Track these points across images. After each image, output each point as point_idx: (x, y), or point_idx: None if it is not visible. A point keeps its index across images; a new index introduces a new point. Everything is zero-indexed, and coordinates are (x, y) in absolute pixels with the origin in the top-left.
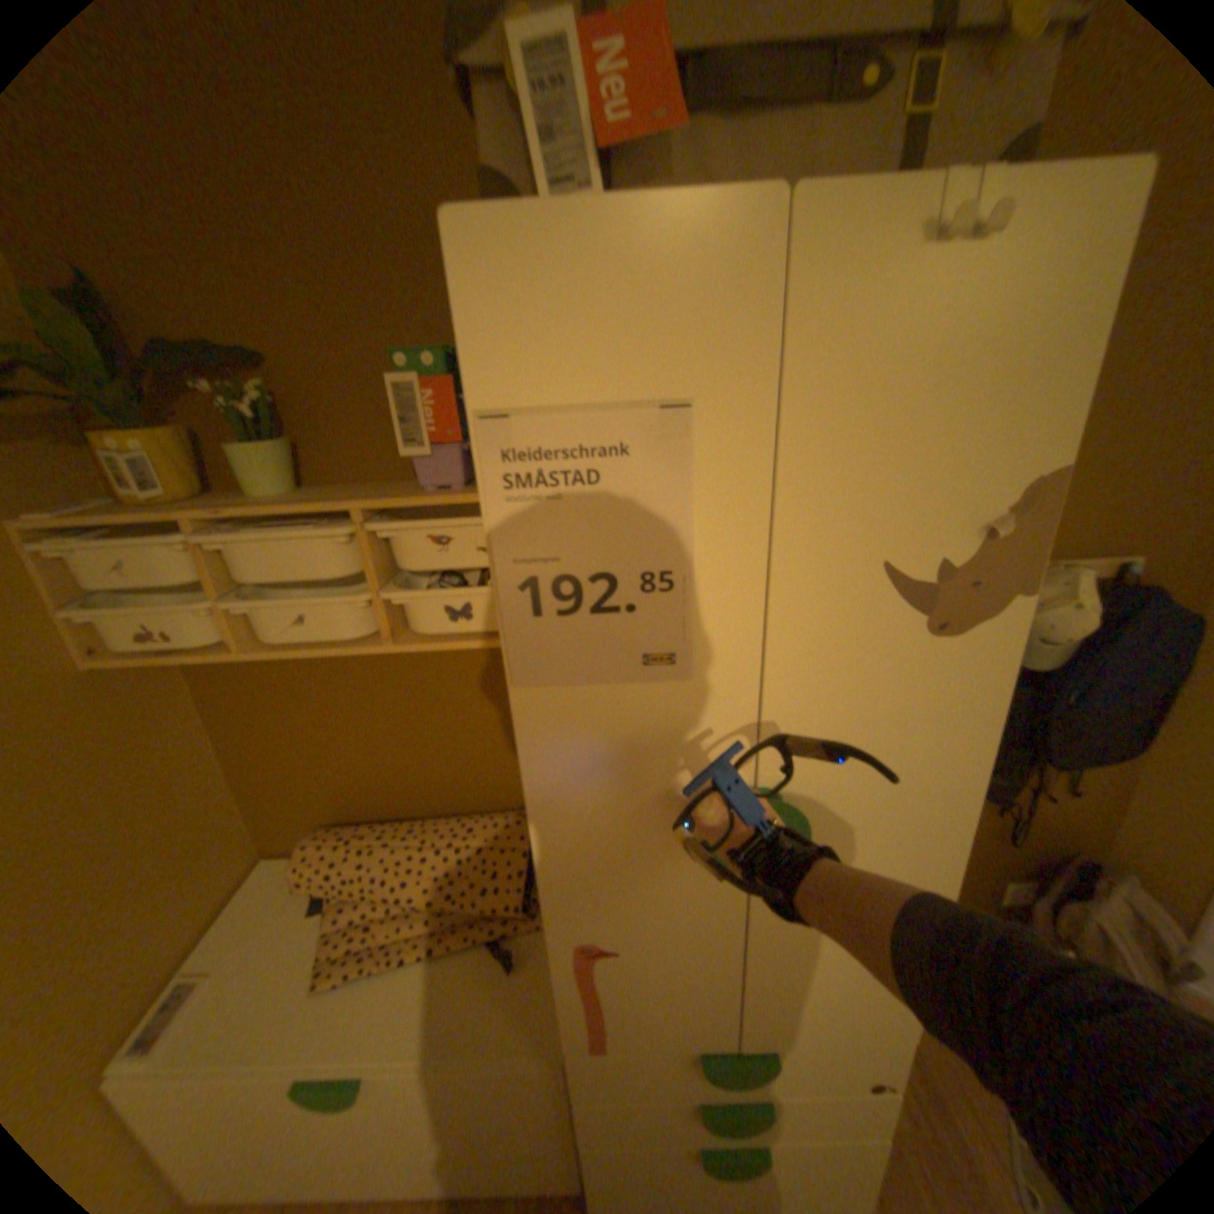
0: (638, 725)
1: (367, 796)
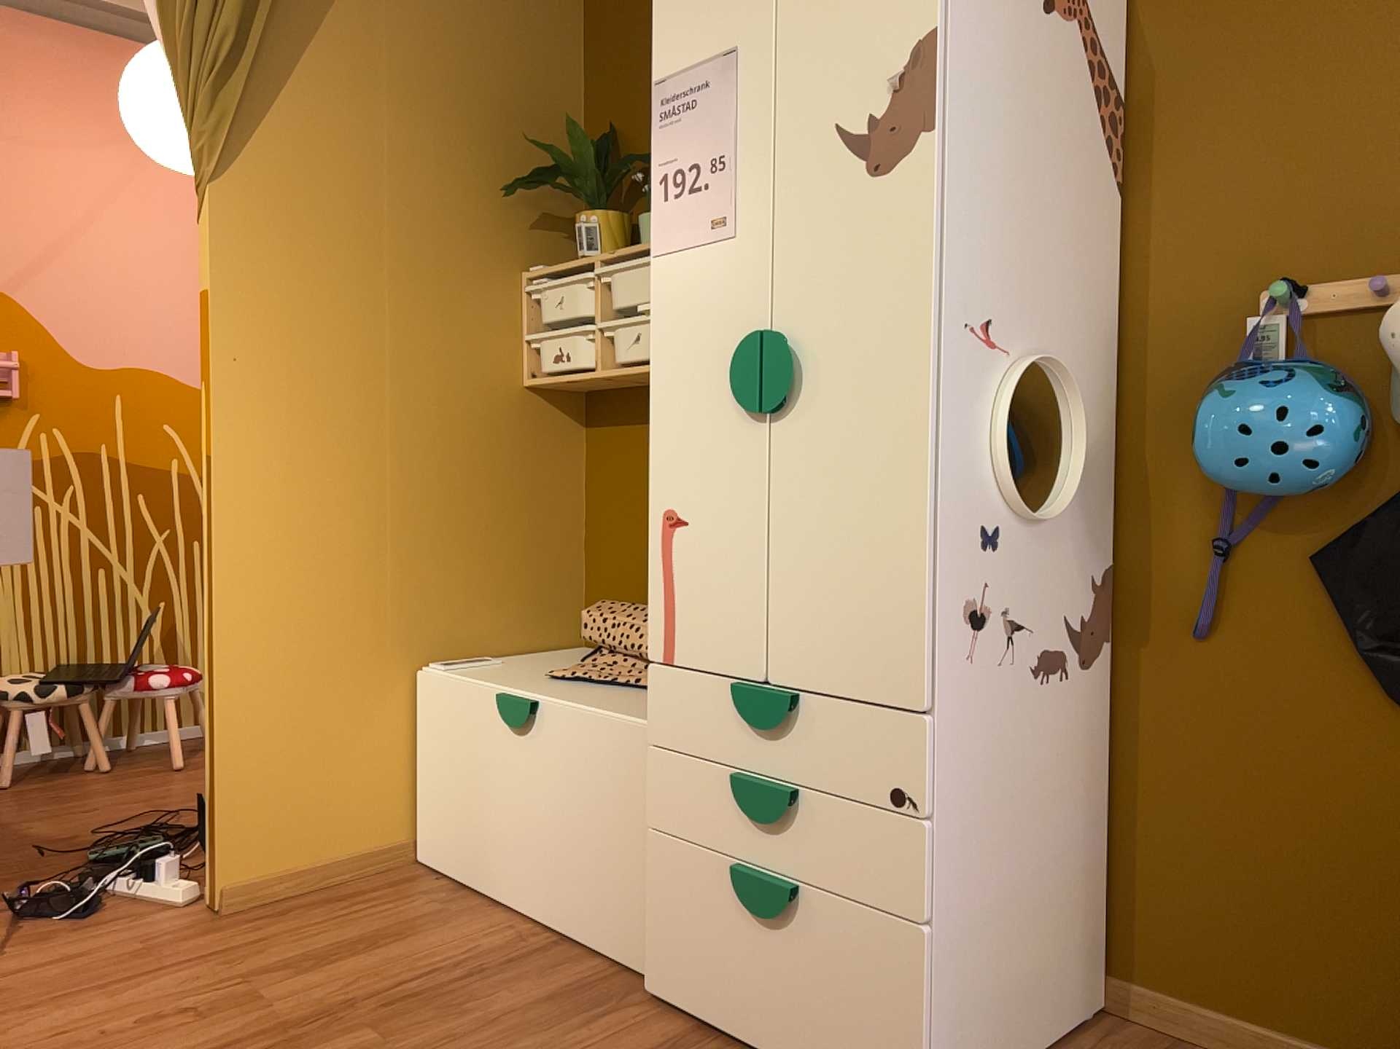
0: (708, 280)
1: None
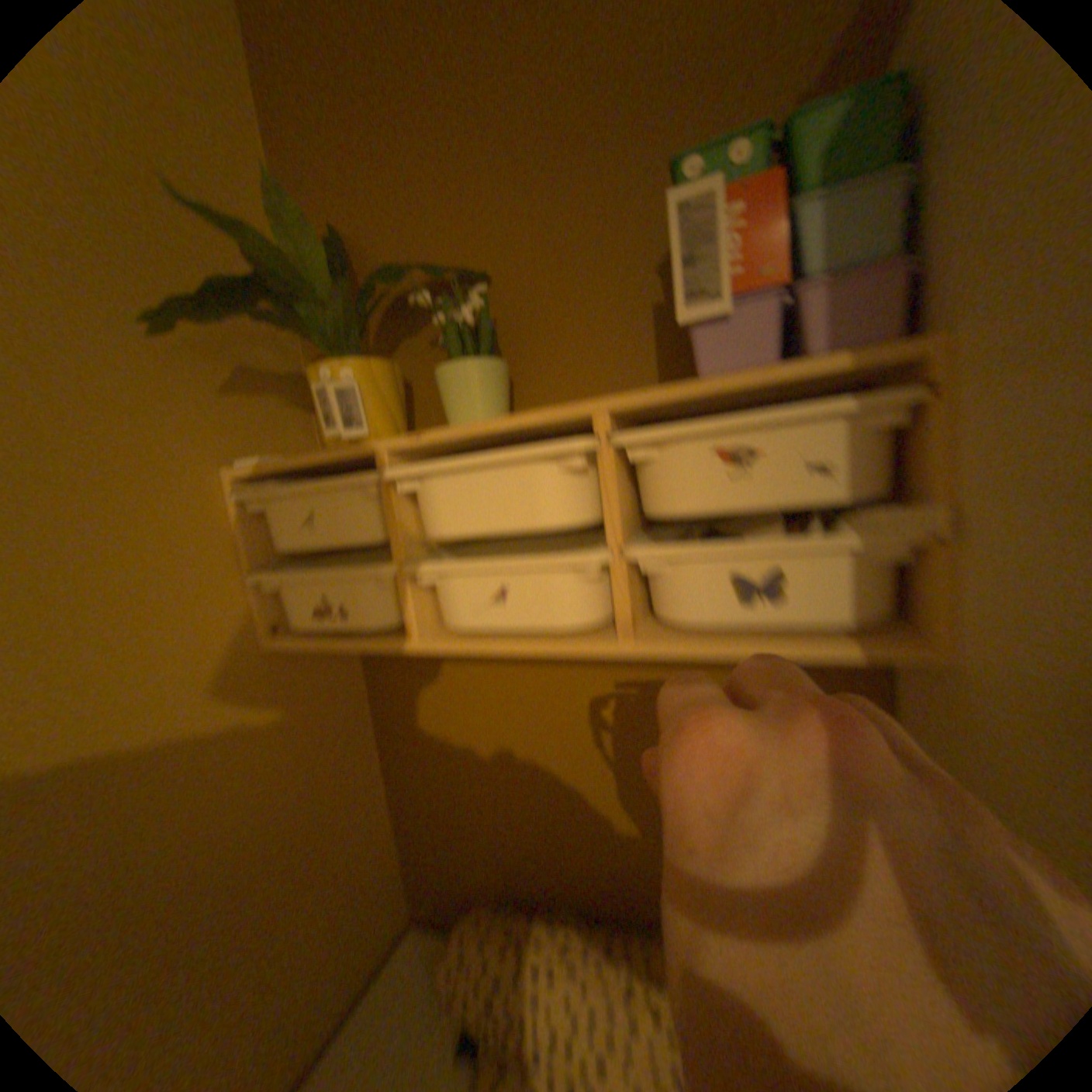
0: None
1: (543, 875)
